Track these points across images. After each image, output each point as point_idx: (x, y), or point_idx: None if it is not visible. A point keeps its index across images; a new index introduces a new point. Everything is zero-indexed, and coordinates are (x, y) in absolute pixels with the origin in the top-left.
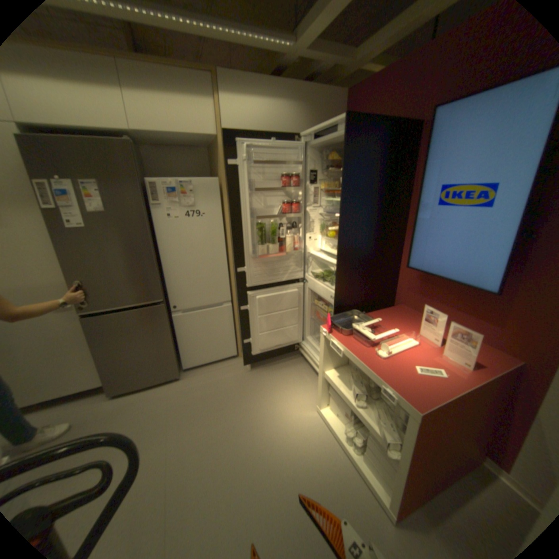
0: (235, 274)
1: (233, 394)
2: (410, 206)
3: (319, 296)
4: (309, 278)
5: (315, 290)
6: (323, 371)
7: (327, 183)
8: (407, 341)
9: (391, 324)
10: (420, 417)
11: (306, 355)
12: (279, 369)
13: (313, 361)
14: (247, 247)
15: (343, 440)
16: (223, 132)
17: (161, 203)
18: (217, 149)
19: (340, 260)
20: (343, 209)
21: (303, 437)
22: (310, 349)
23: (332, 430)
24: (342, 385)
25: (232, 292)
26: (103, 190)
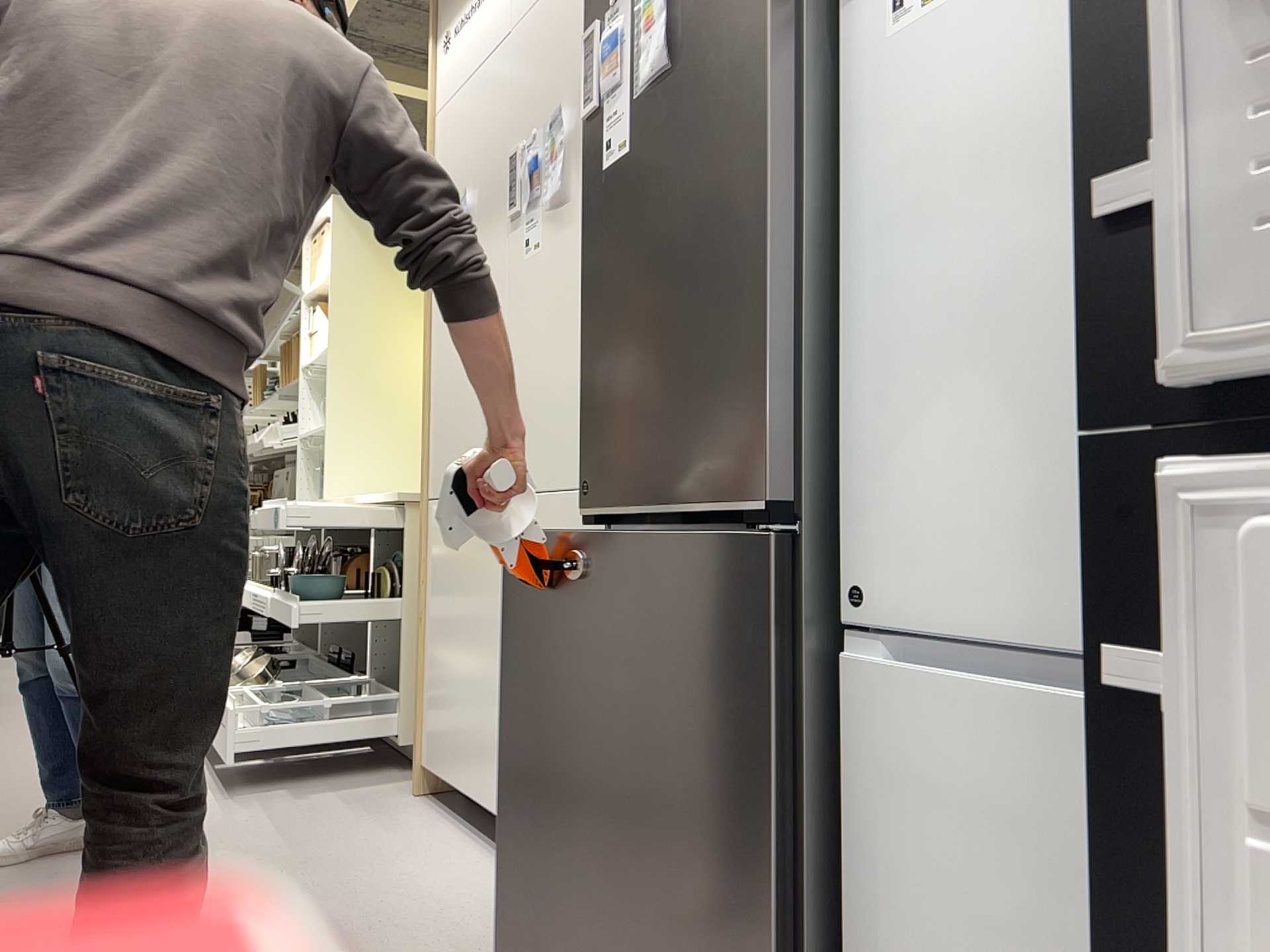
0: None
1: None
2: None
3: None
4: None
5: None
6: None
7: None
8: None
9: None
10: None
11: None
12: None
13: None
14: None
15: None
16: None
17: None
18: None
19: None
20: None
21: None
22: None
23: None
24: None
25: None
26: None
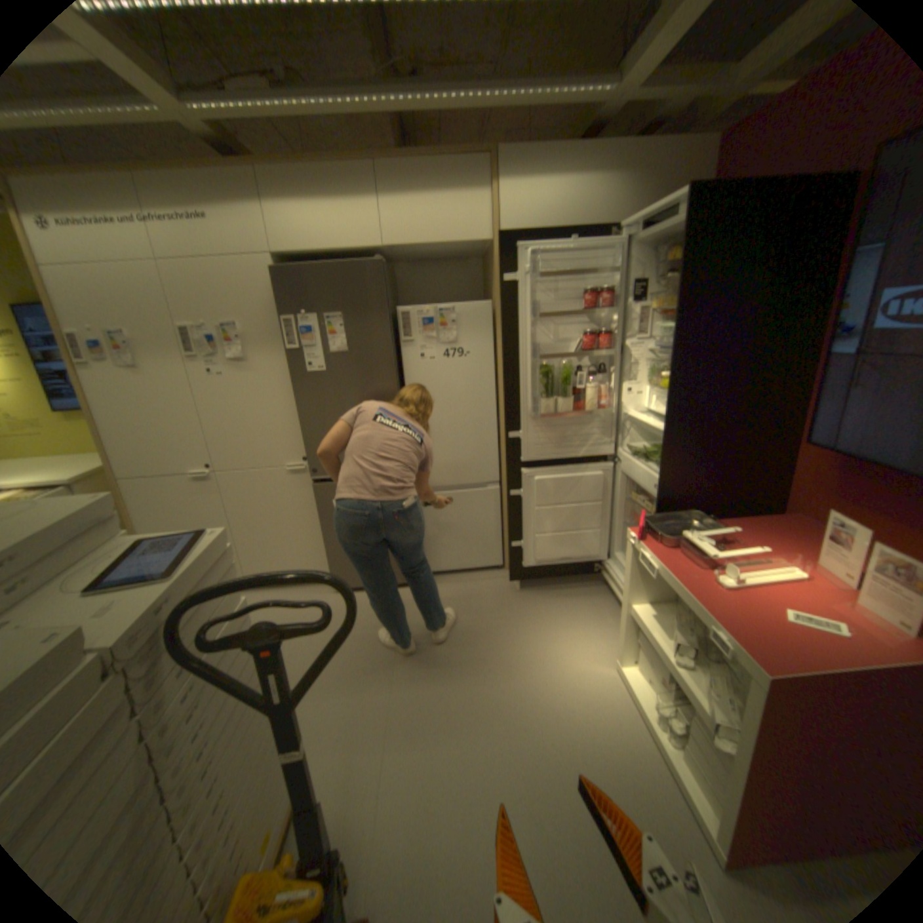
0: (507, 443)
1: (490, 617)
2: (826, 332)
3: (639, 485)
4: (624, 455)
5: (632, 476)
6: (628, 603)
7: (664, 299)
8: (788, 571)
9: (762, 540)
10: (769, 681)
11: (614, 583)
12: (566, 598)
13: (623, 593)
14: (524, 402)
15: (653, 720)
16: (503, 235)
17: (413, 340)
18: (493, 260)
19: (672, 426)
20: (681, 340)
21: (587, 700)
22: (620, 573)
23: (639, 702)
24: (655, 627)
25: (501, 469)
26: (349, 325)
